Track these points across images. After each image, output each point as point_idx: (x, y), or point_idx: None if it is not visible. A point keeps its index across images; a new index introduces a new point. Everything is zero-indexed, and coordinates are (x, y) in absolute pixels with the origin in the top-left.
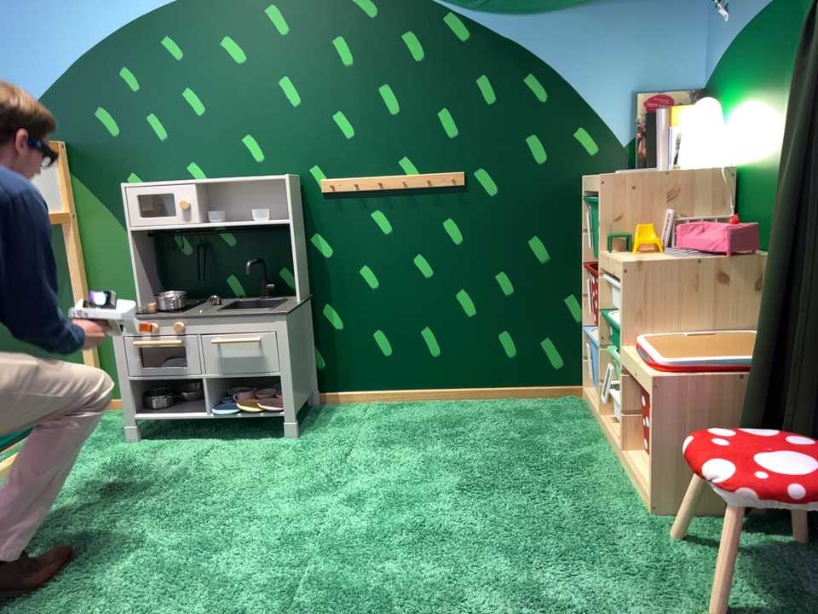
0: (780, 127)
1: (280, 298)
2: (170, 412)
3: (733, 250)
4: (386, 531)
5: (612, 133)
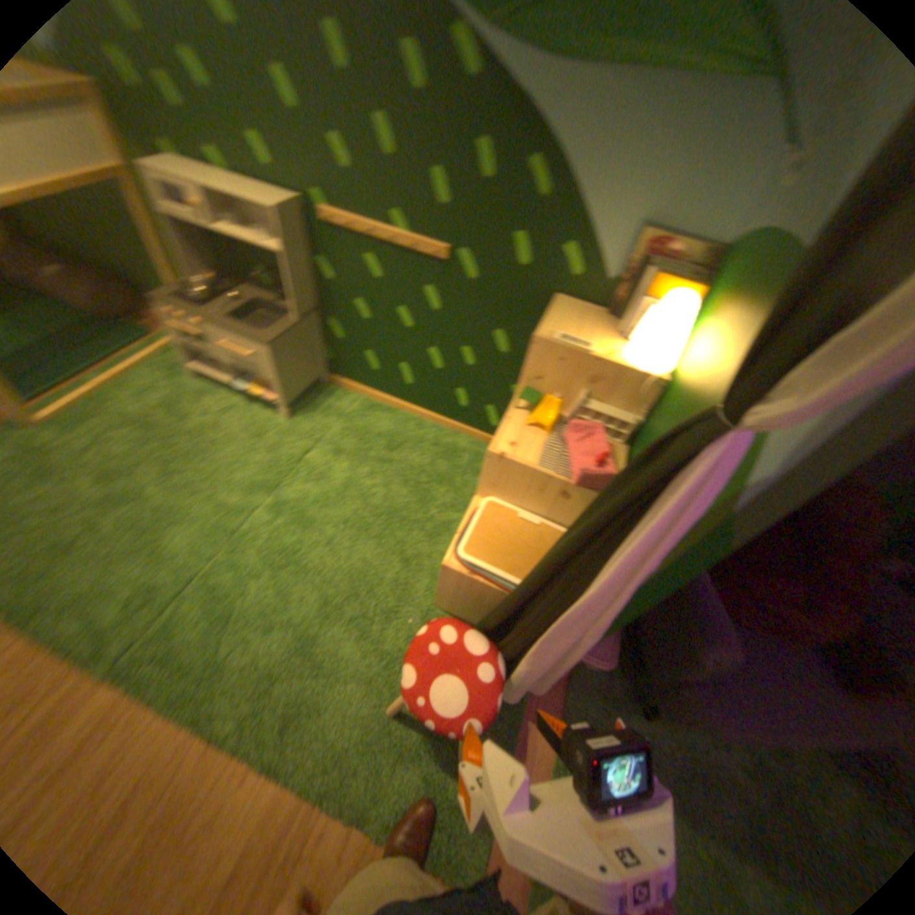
0: (690, 409)
1: (287, 309)
2: (209, 370)
3: (576, 488)
4: (271, 549)
5: (601, 261)
